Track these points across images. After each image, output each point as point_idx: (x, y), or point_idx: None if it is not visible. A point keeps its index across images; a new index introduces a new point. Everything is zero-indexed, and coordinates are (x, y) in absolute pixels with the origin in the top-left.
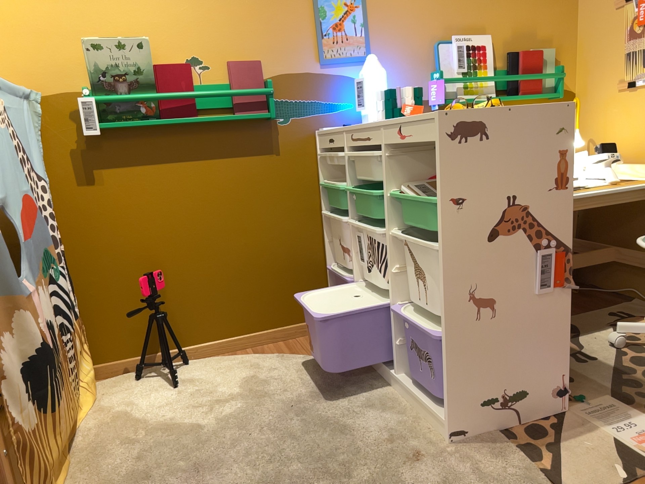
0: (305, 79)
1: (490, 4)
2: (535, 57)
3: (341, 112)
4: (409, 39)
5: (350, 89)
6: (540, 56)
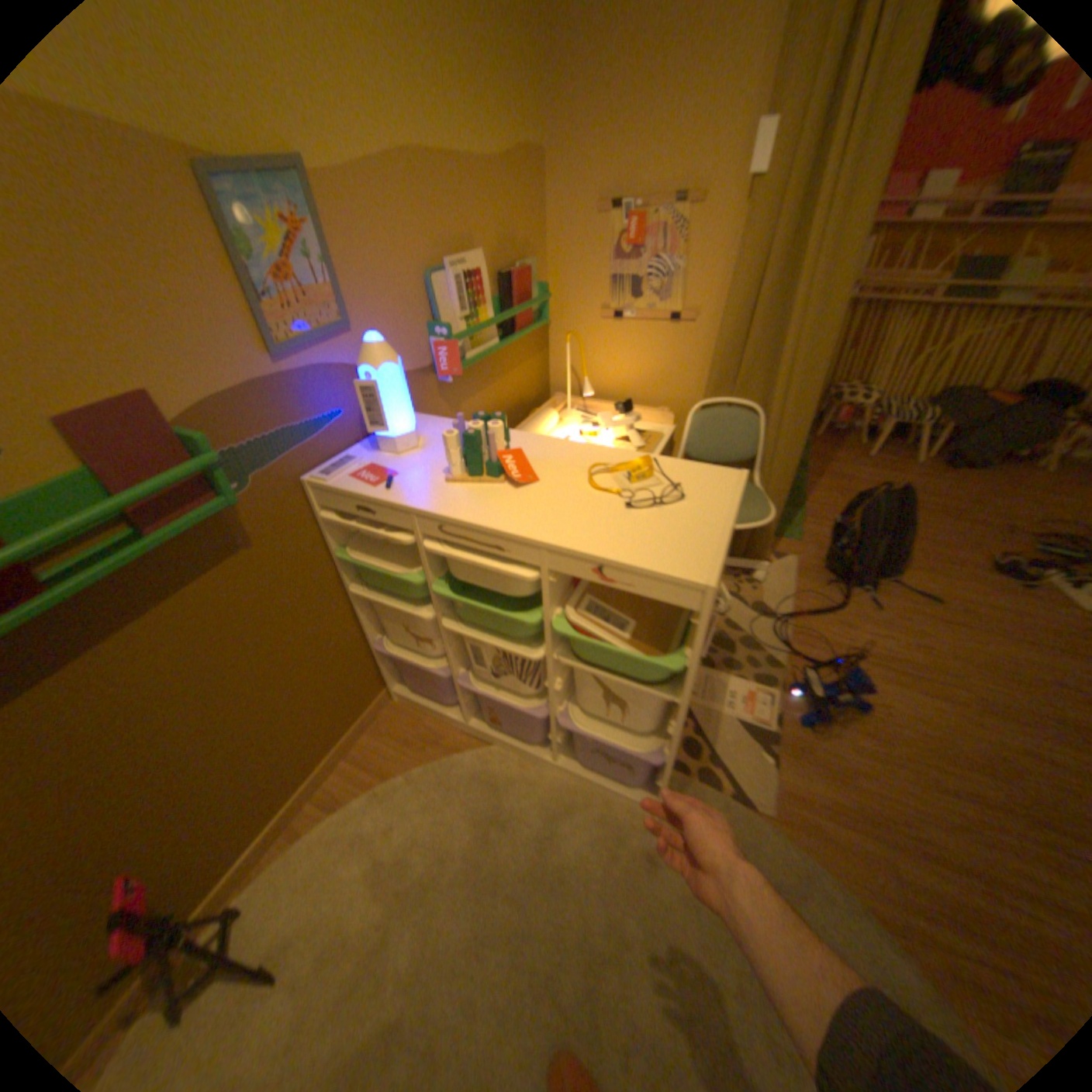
0: (253, 393)
1: (474, 197)
2: (526, 277)
3: (328, 430)
4: (393, 274)
5: (331, 385)
6: (530, 275)
